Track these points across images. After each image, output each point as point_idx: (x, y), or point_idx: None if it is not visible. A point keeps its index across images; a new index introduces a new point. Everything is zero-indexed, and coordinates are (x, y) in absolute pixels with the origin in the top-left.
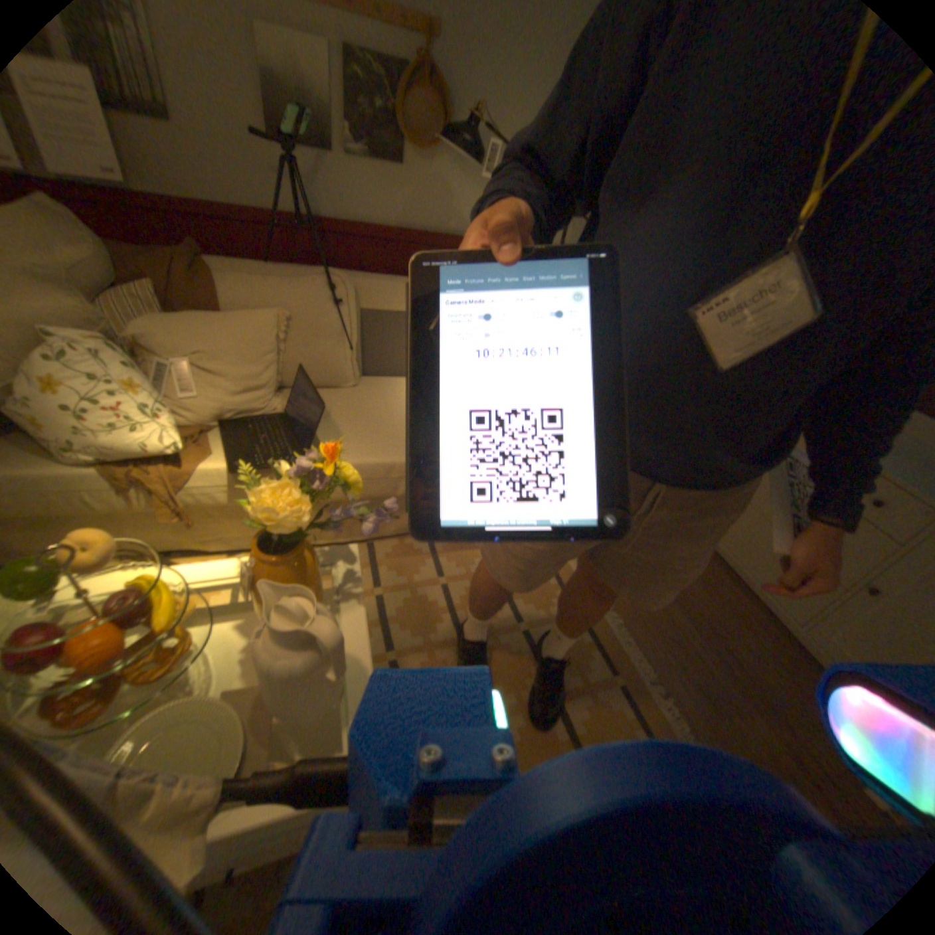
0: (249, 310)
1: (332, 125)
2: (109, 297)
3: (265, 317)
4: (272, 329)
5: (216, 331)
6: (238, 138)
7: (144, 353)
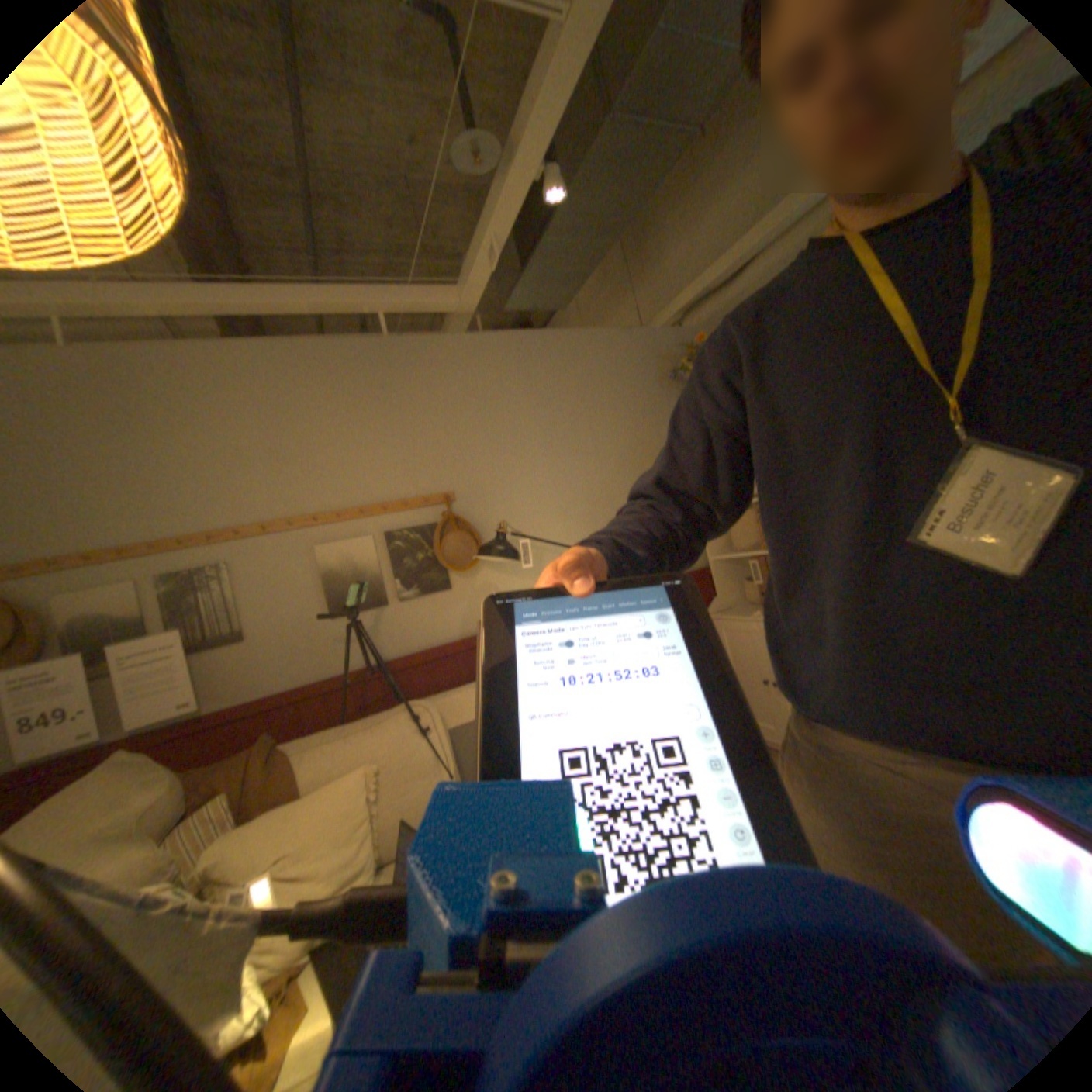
0: (333, 781)
1: (385, 586)
2: (179, 835)
3: (352, 781)
4: (362, 791)
5: (301, 821)
6: (305, 629)
7: (220, 886)
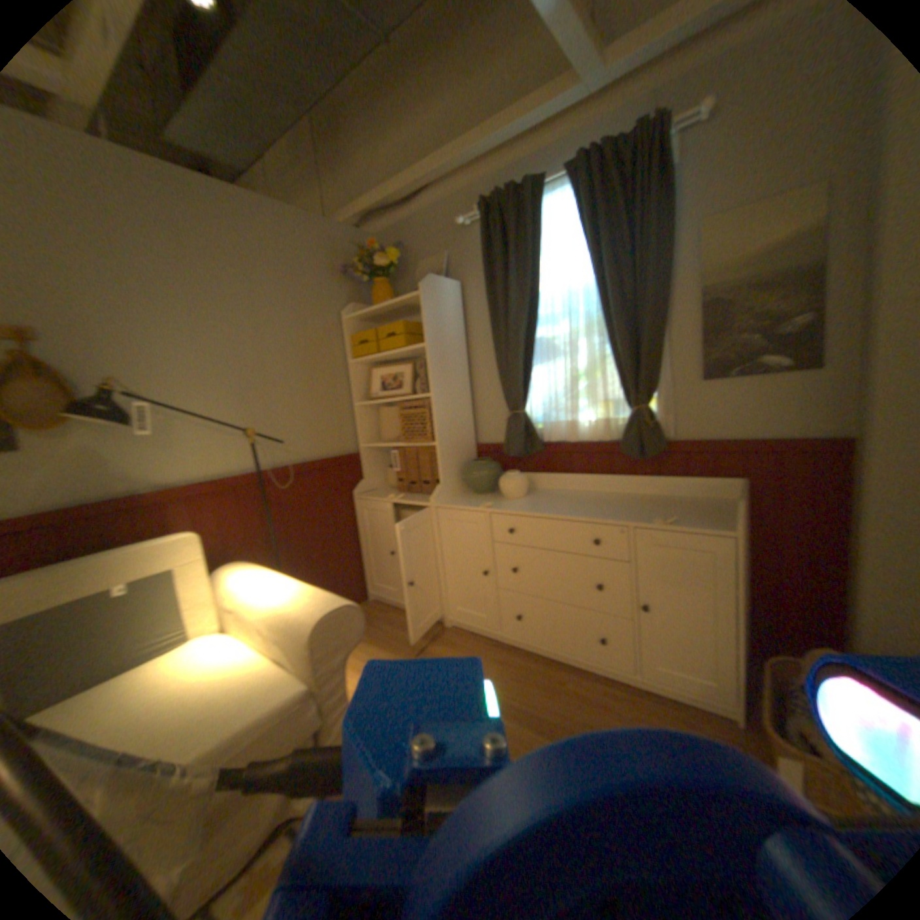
0: None
1: None
2: None
3: None
4: None
5: None
6: None
7: None
